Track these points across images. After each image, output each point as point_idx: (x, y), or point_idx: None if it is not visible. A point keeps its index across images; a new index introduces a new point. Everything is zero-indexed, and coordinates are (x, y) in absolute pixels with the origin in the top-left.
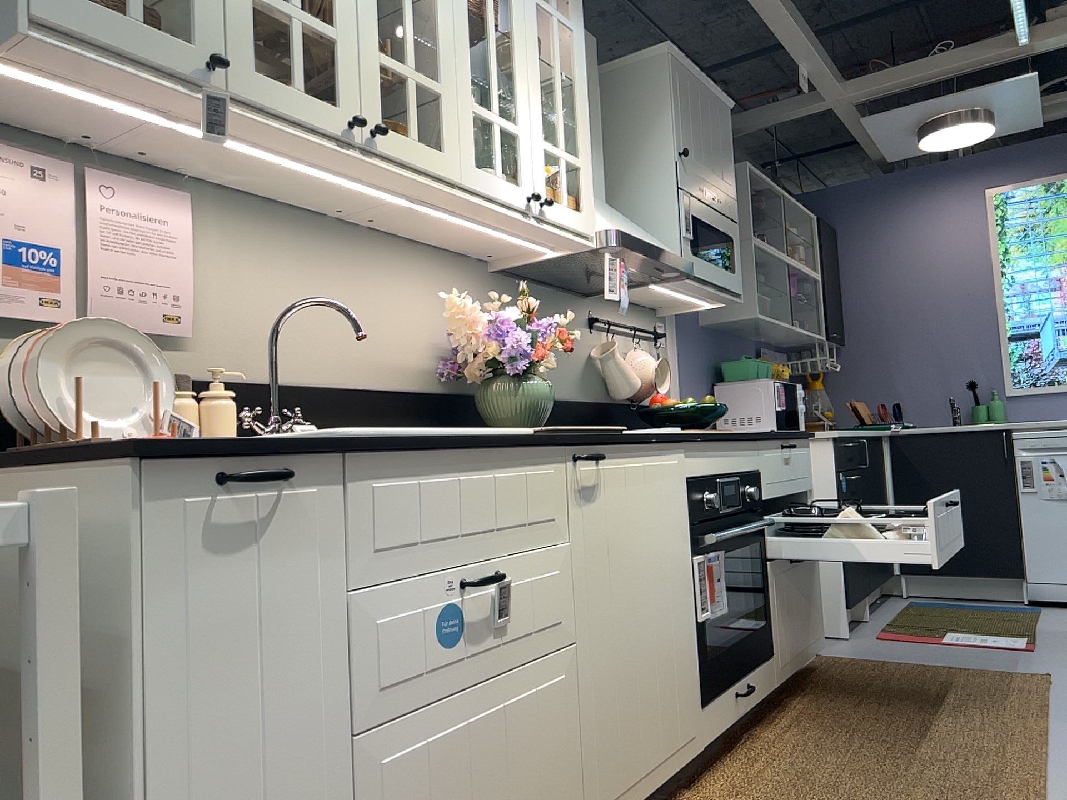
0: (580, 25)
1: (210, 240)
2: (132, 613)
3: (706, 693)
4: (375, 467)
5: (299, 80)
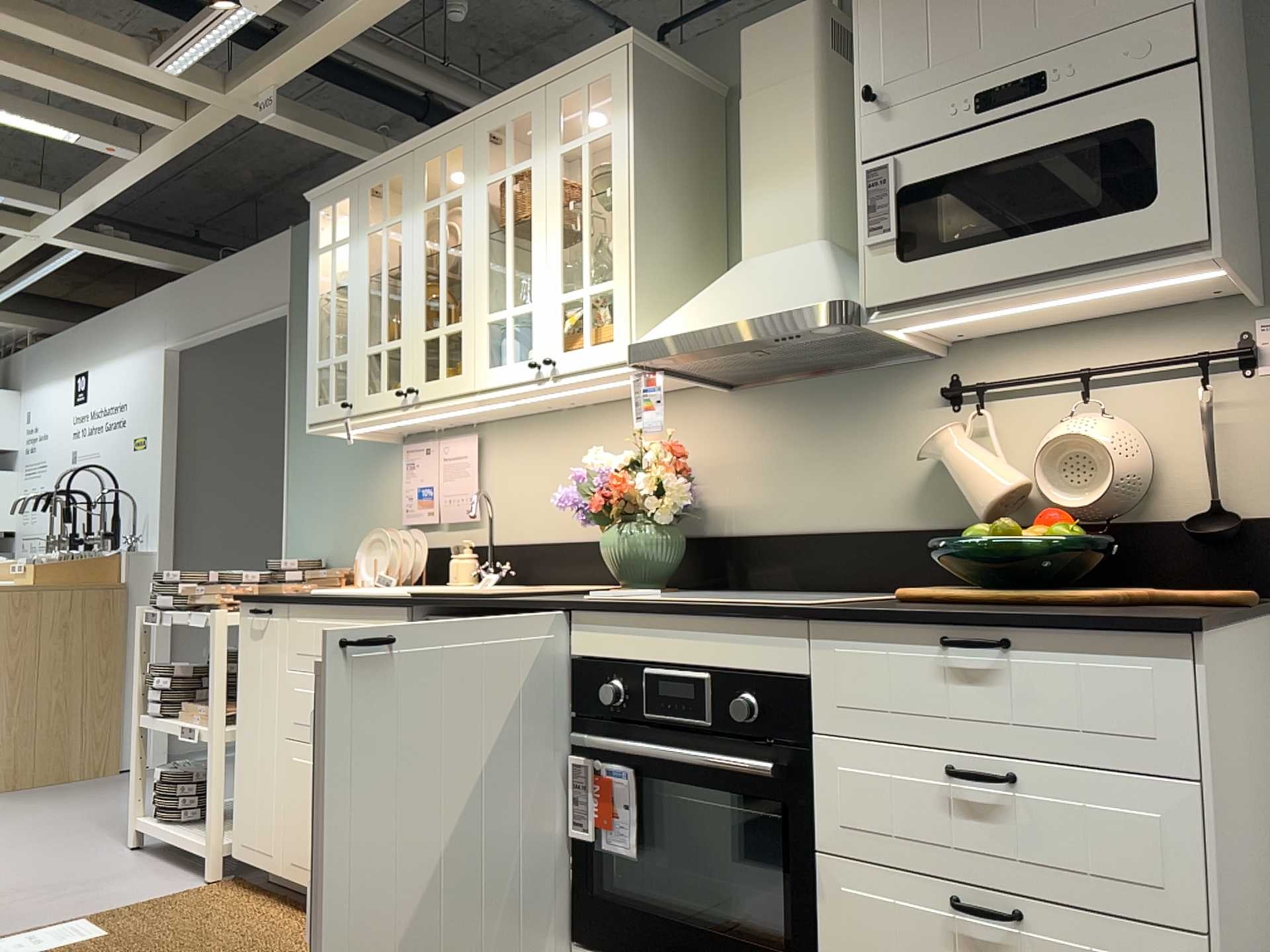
0: (620, 114)
1: (493, 456)
2: (239, 655)
3: (583, 935)
4: (299, 611)
5: (383, 385)
